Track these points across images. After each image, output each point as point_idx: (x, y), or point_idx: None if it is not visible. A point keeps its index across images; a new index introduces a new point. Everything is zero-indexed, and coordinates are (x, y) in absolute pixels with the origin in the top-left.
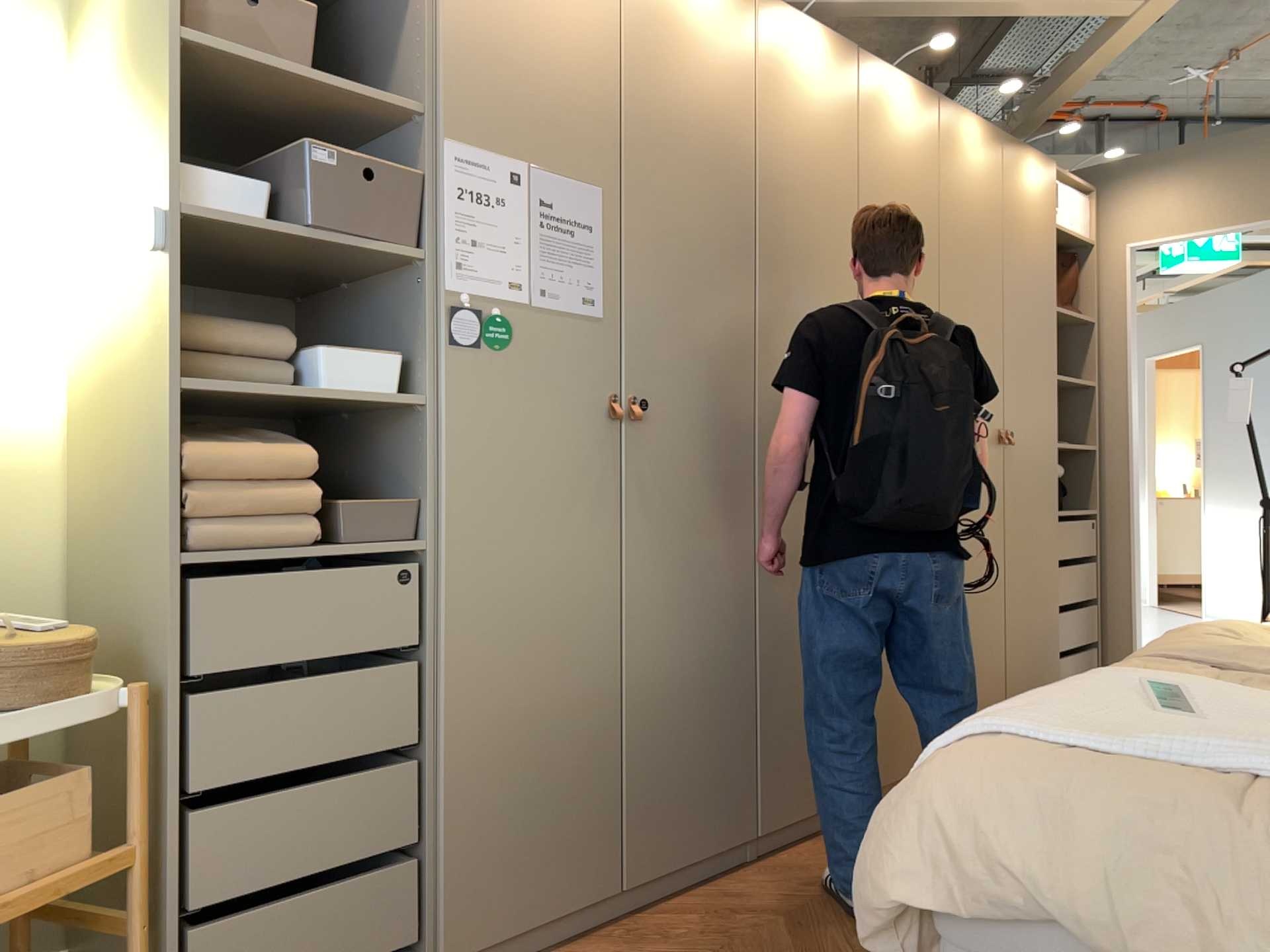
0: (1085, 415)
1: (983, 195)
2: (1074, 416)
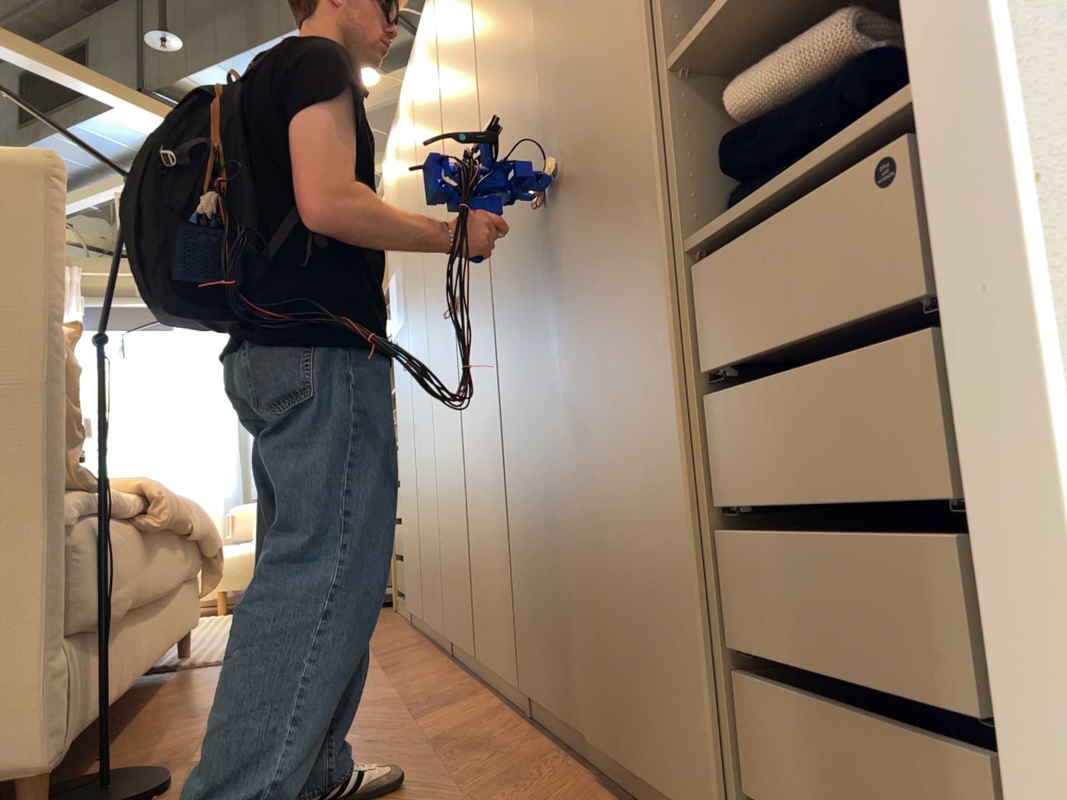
0: None
1: None
2: None
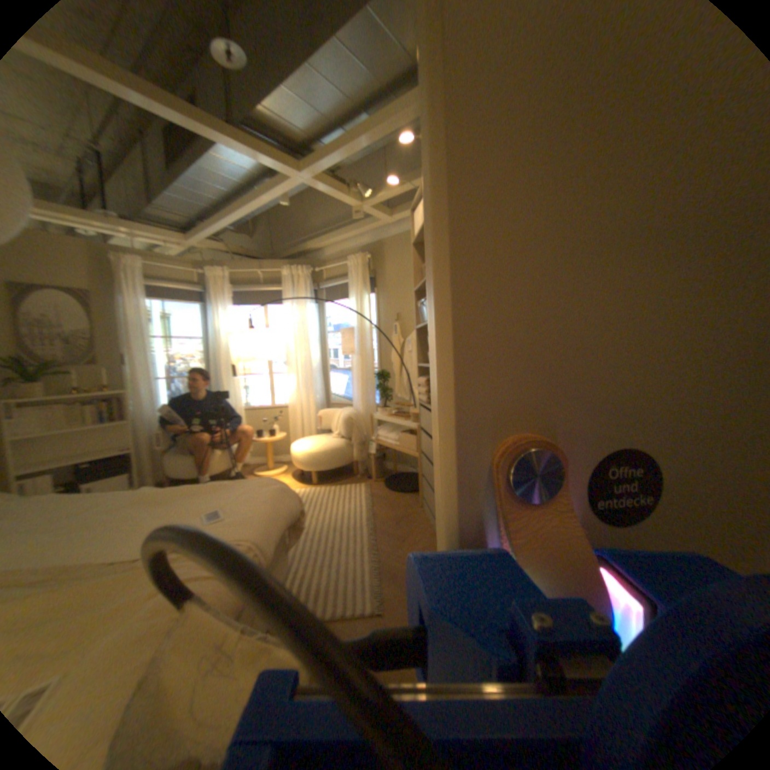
0: None
1: None
2: None
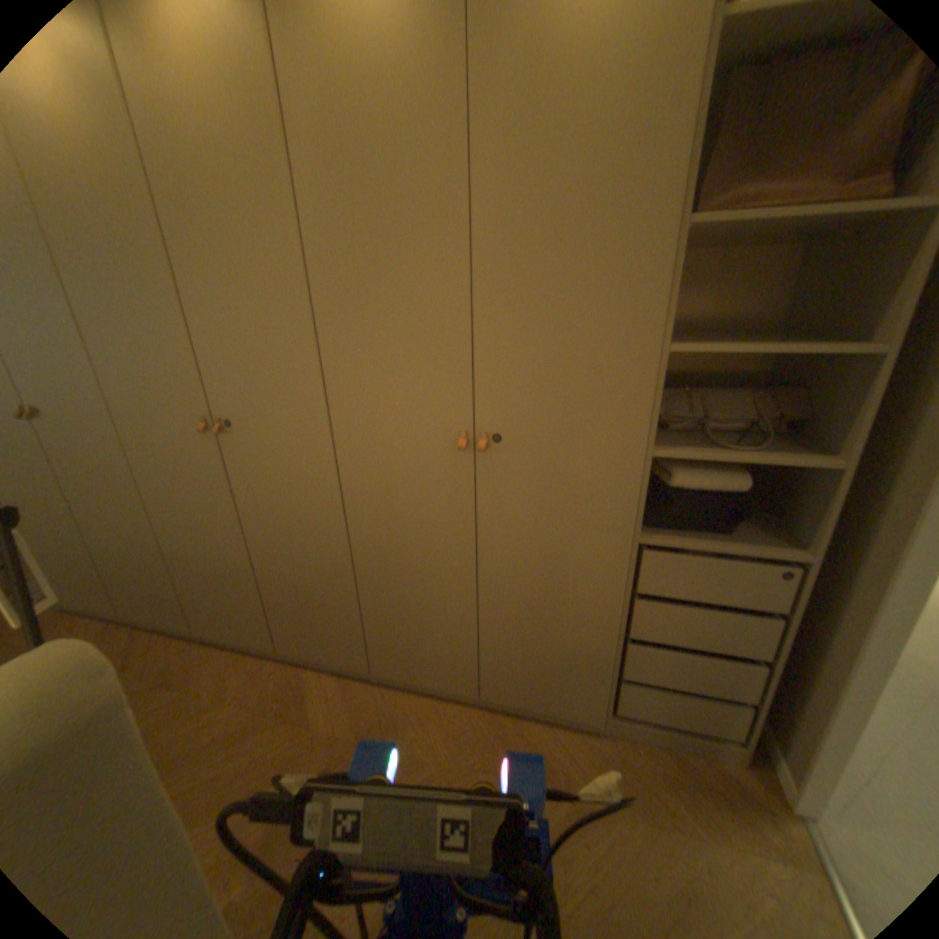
0: (863, 408)
1: (392, 83)
2: (851, 403)
